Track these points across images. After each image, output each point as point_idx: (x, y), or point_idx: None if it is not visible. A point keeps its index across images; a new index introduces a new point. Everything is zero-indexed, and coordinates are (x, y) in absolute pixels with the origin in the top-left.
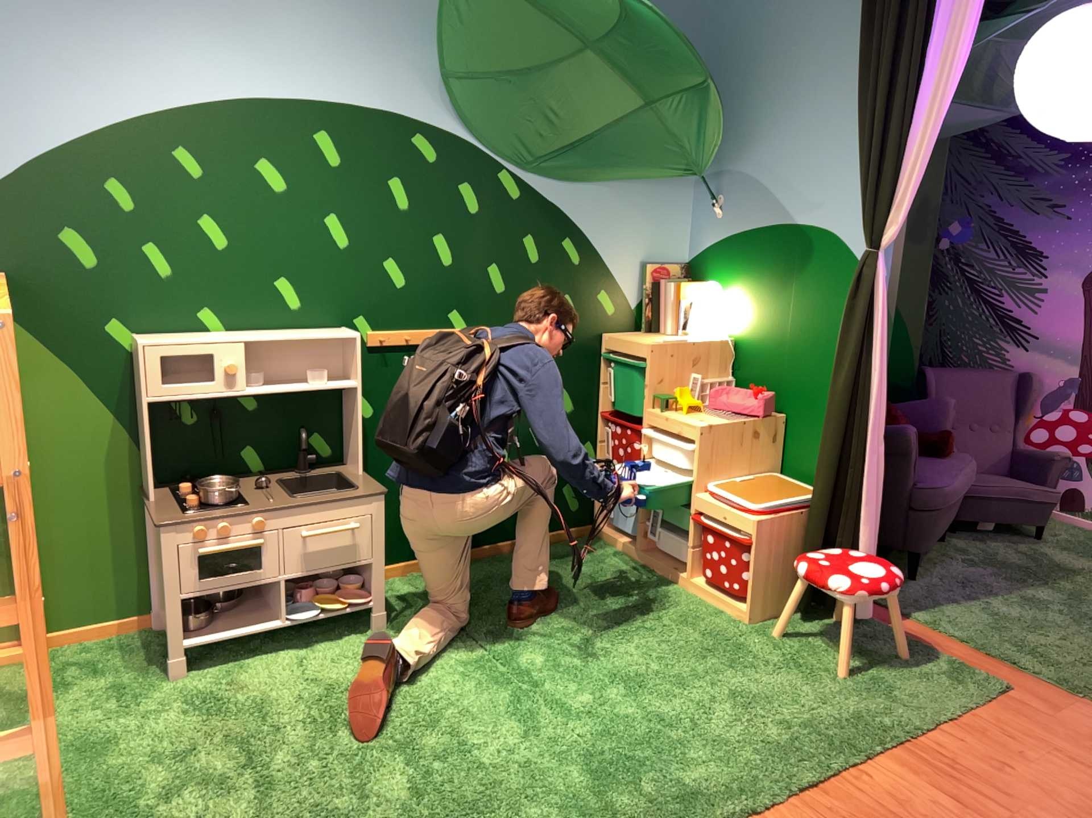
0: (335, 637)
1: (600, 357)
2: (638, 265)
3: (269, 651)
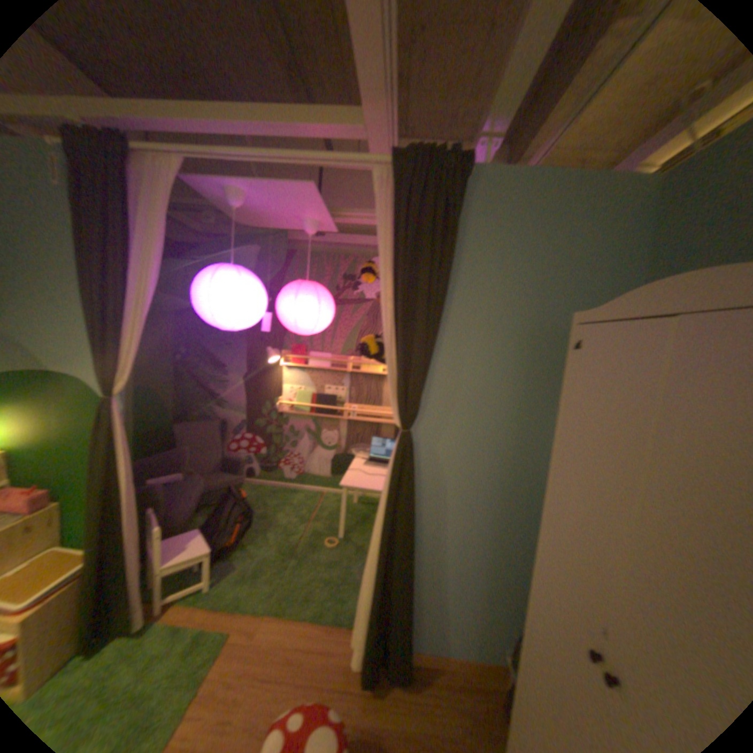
0: None
1: None
2: None
3: None
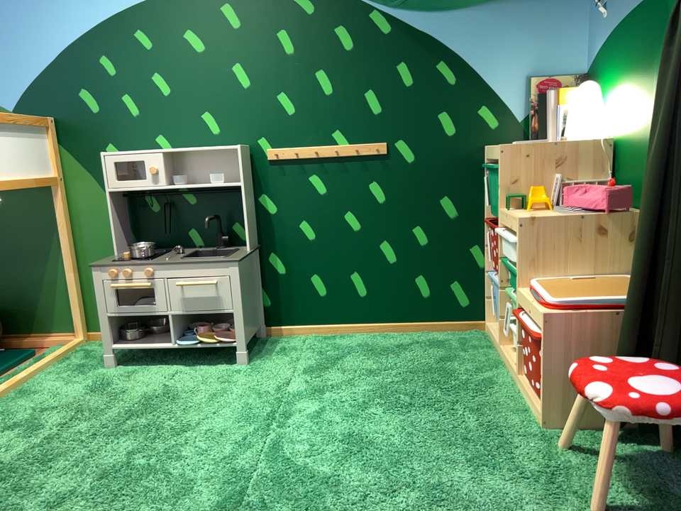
0: (208, 367)
1: (478, 166)
2: (525, 77)
3: (163, 366)
